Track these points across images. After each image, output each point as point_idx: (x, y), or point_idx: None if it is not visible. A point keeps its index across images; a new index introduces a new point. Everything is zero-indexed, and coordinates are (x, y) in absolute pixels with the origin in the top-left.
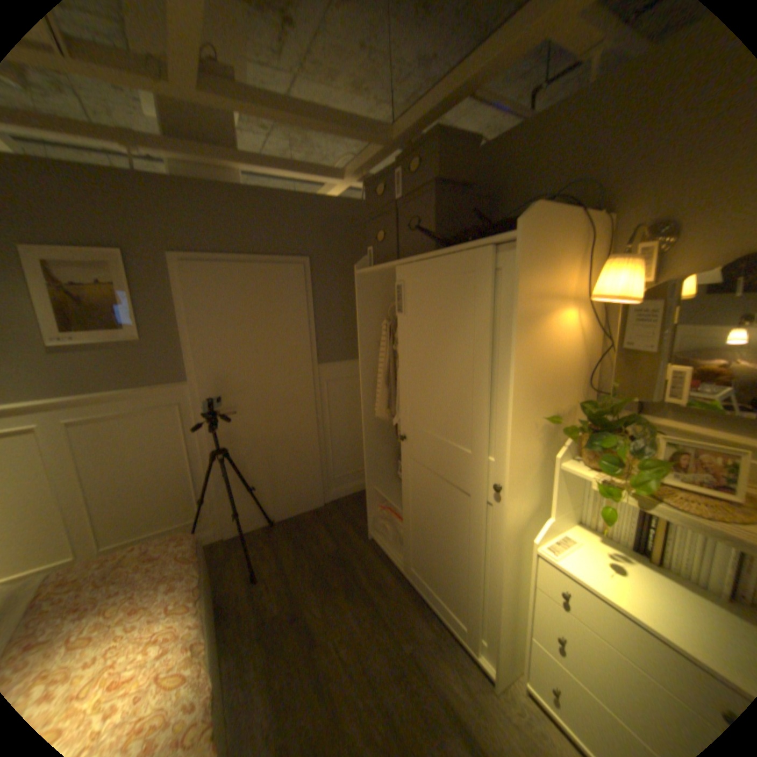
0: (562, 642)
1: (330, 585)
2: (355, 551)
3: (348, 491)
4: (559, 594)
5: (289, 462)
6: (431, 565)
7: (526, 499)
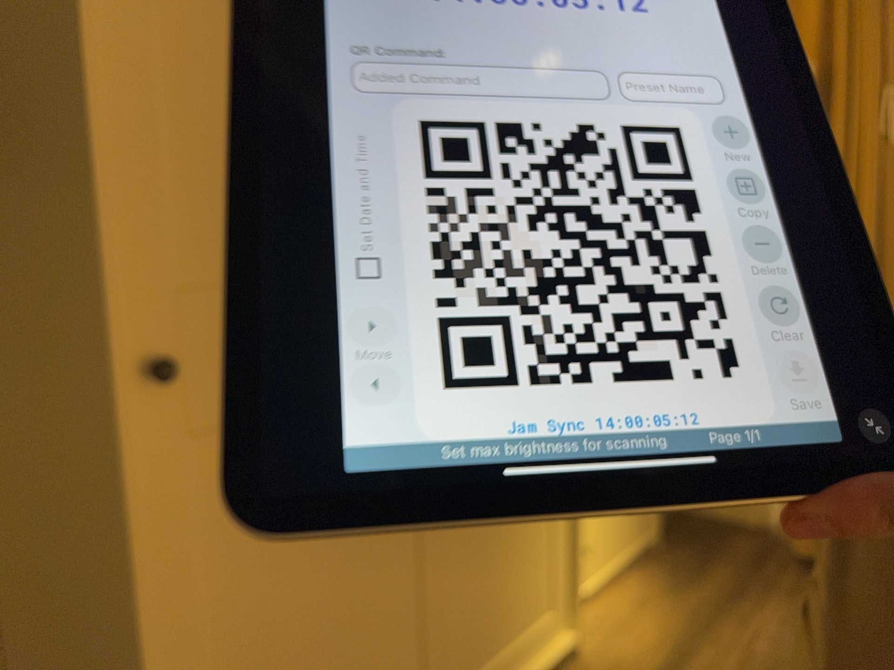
0: None
1: None
2: None
3: None
4: None
5: None
6: (456, 630)
7: None
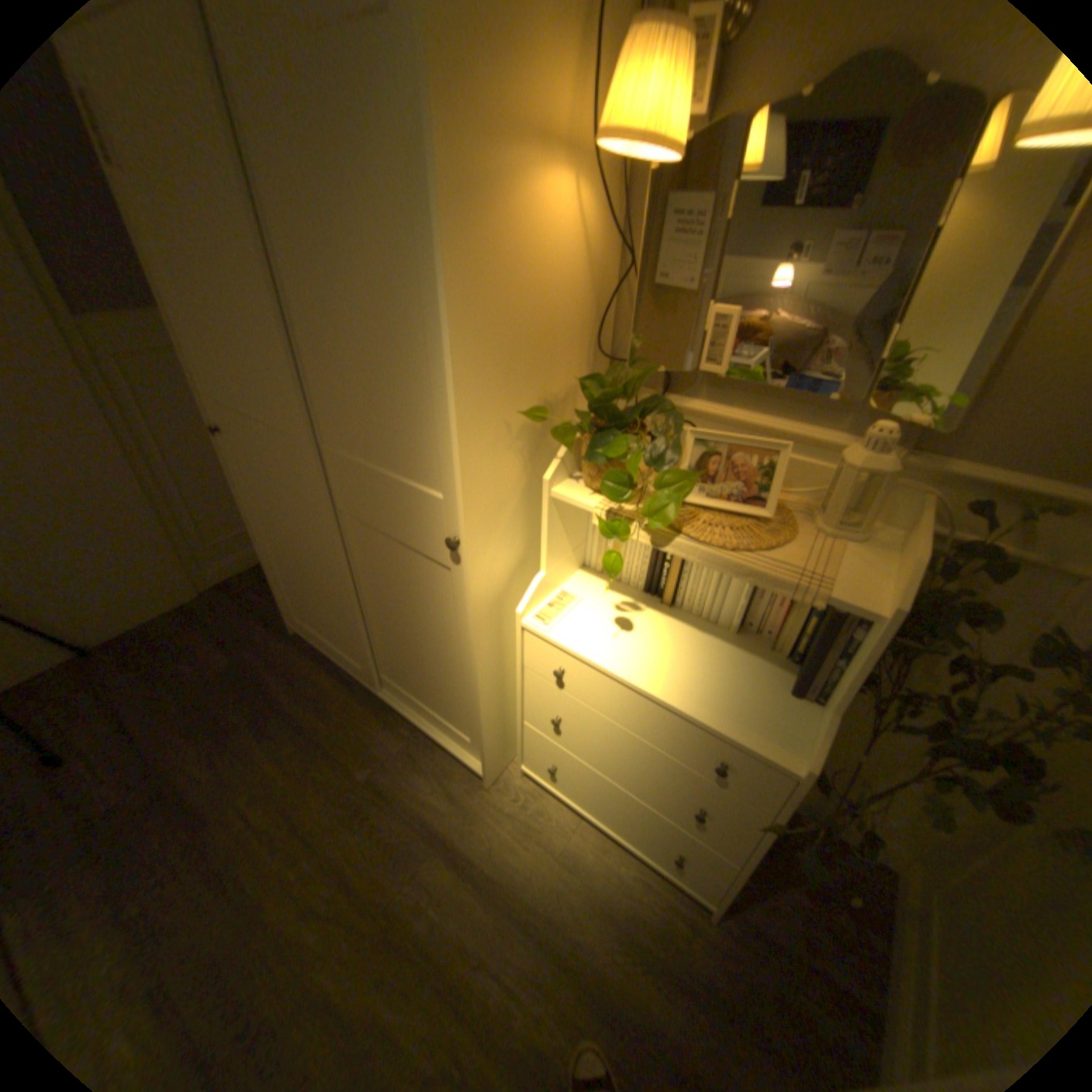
0: (555, 723)
1: (221, 725)
2: (266, 658)
3: (243, 564)
4: (550, 670)
5: (78, 537)
6: (384, 657)
7: (501, 551)
